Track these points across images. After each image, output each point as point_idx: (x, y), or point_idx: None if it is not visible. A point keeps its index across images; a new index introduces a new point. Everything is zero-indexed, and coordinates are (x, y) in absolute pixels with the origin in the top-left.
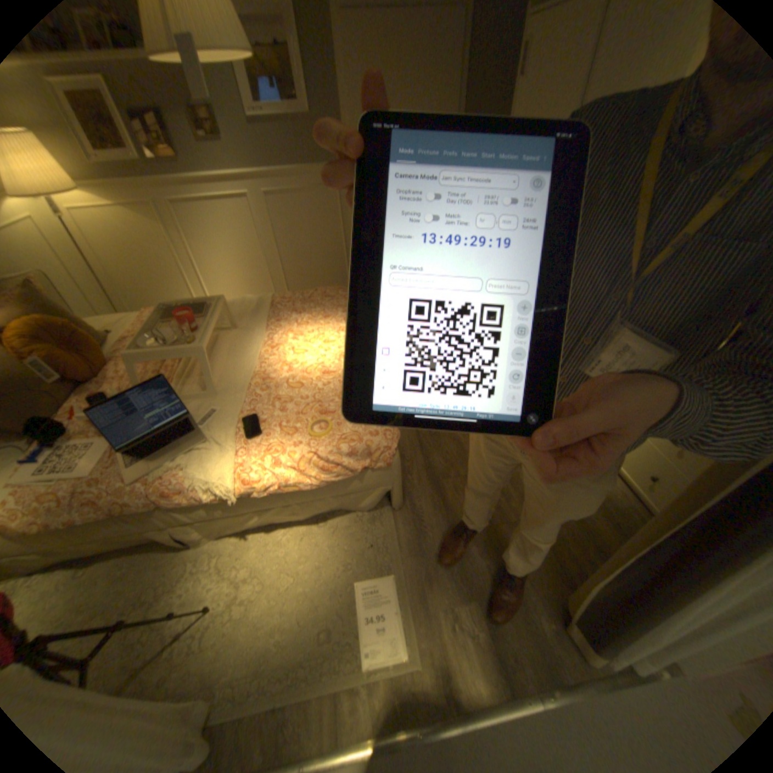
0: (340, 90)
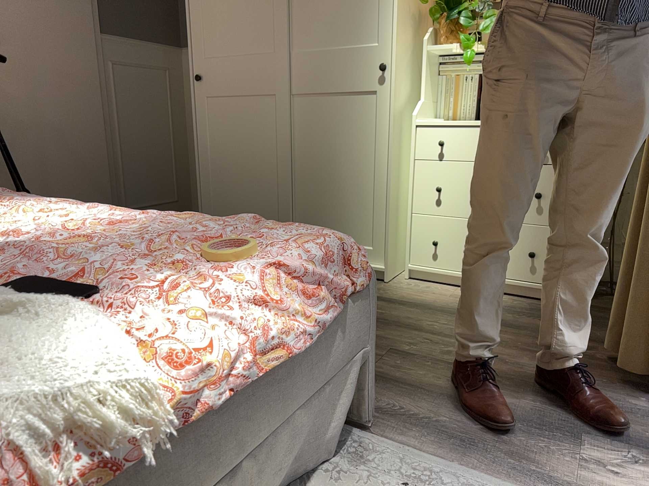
0: None
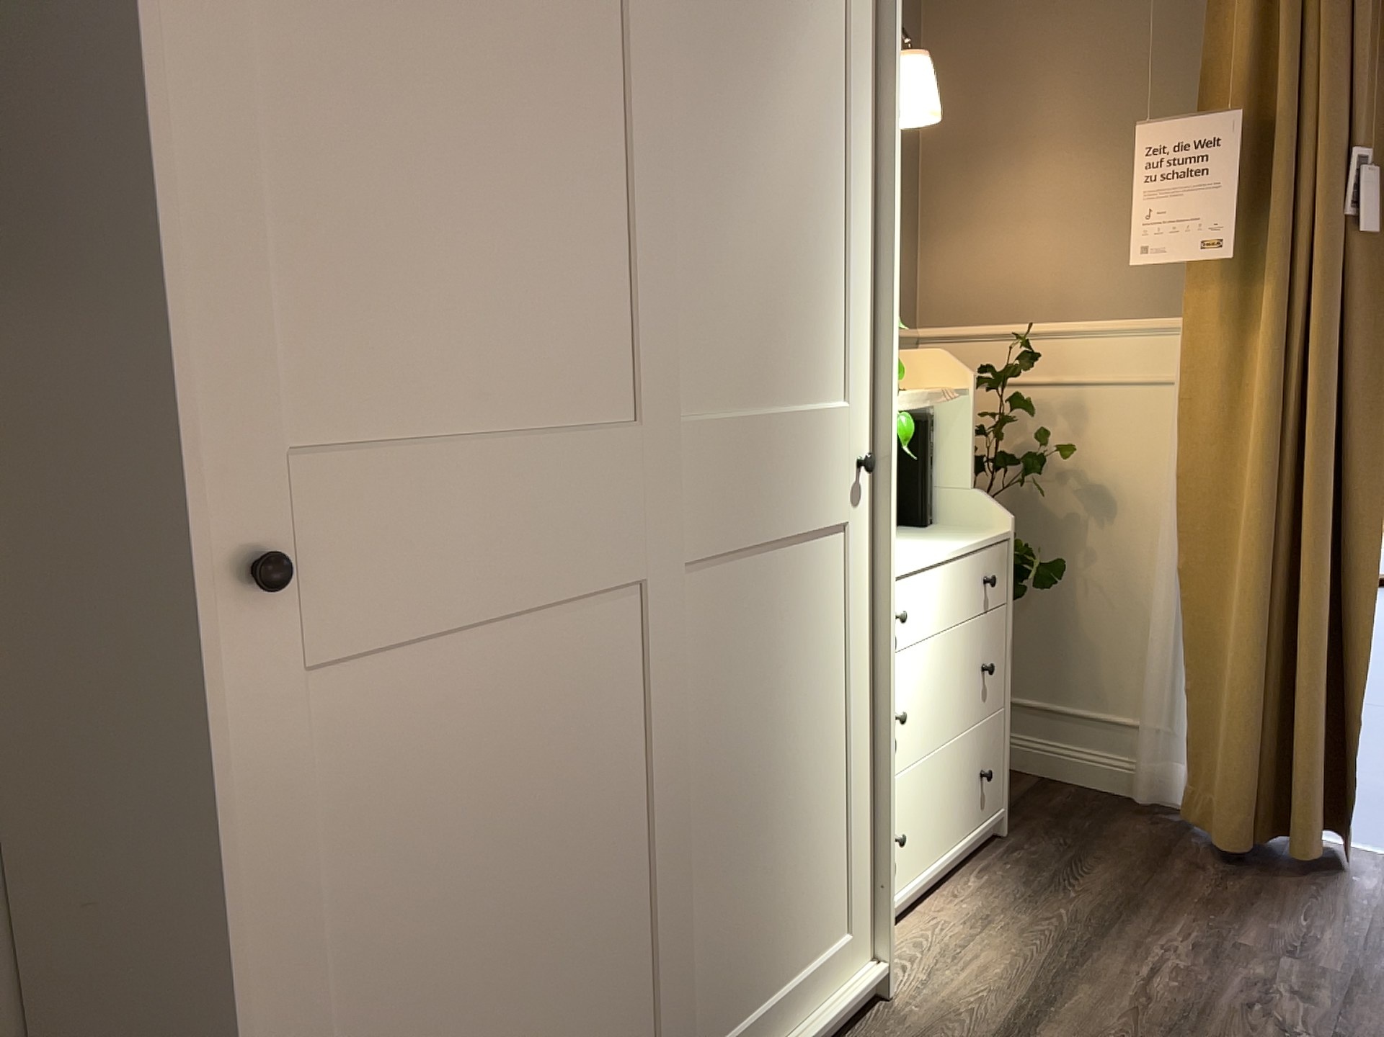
0: None
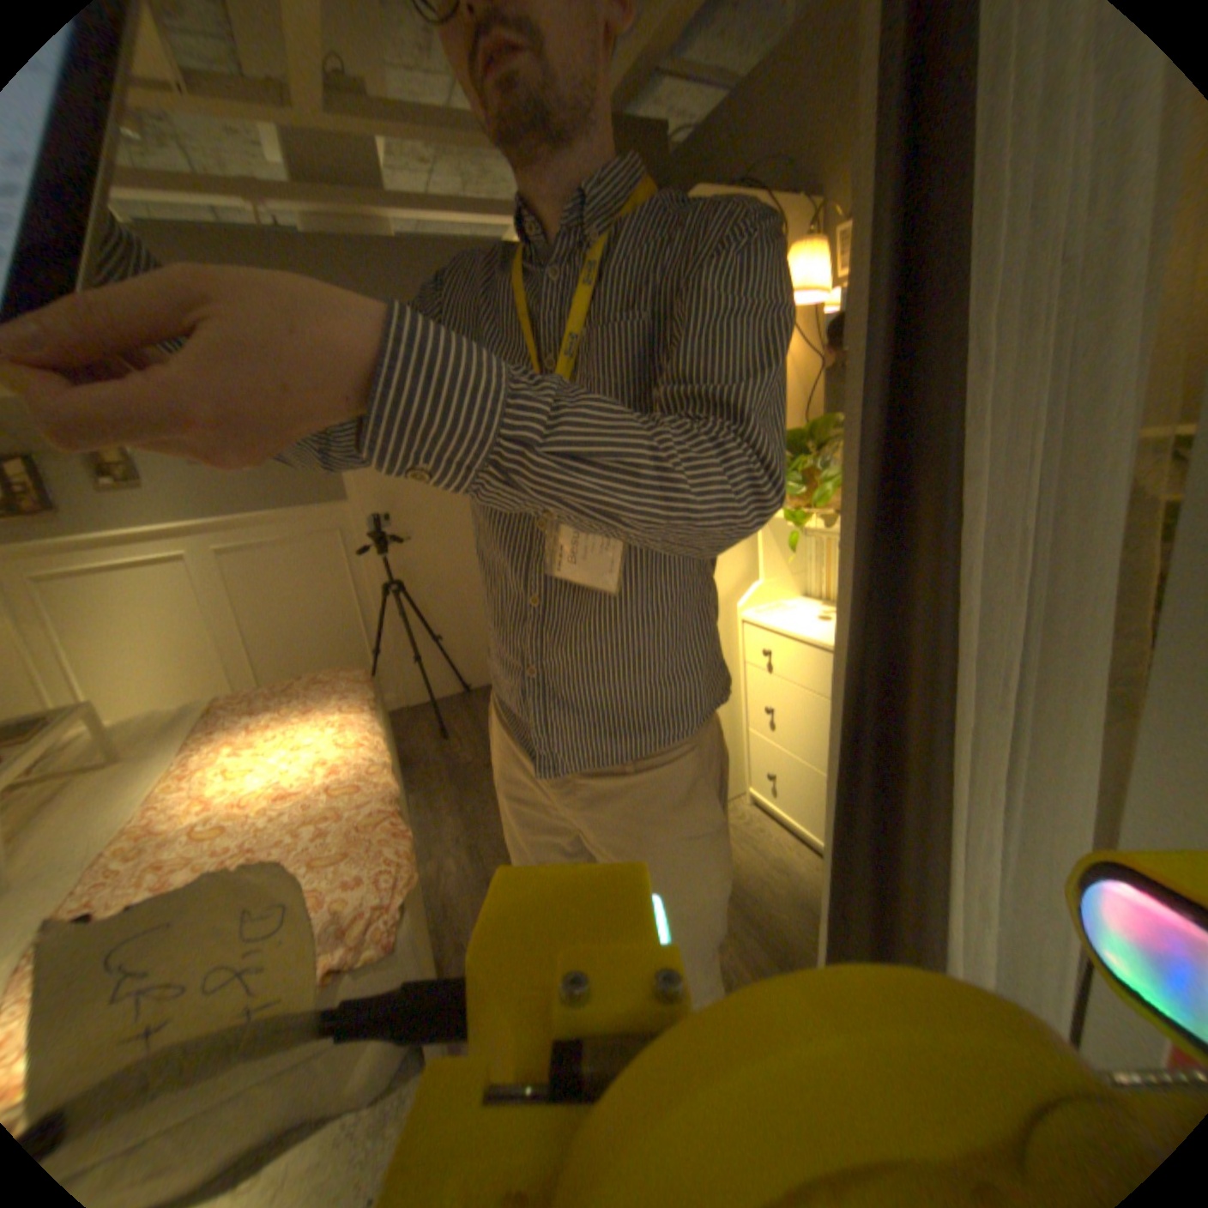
0: None
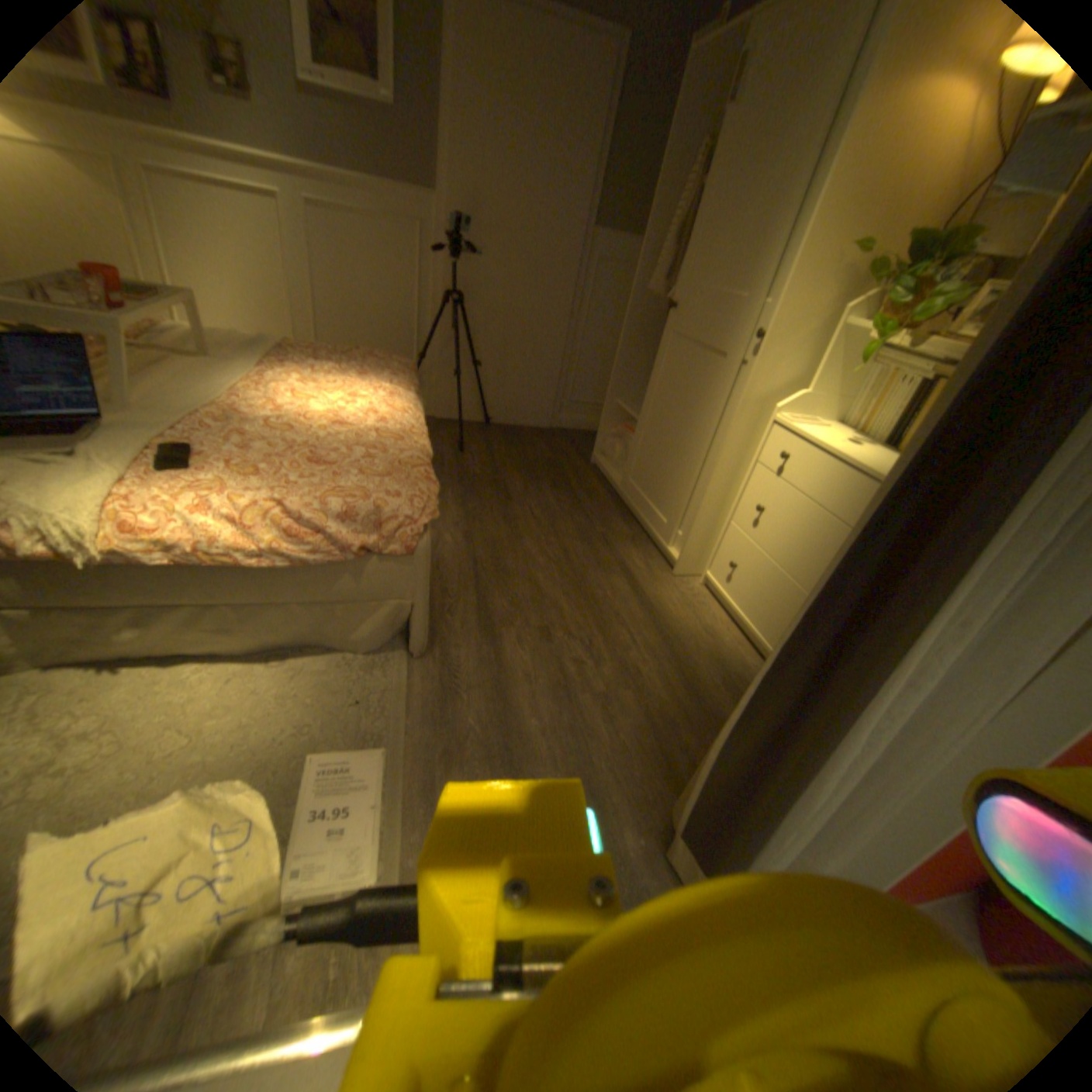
0: (442, 89)
